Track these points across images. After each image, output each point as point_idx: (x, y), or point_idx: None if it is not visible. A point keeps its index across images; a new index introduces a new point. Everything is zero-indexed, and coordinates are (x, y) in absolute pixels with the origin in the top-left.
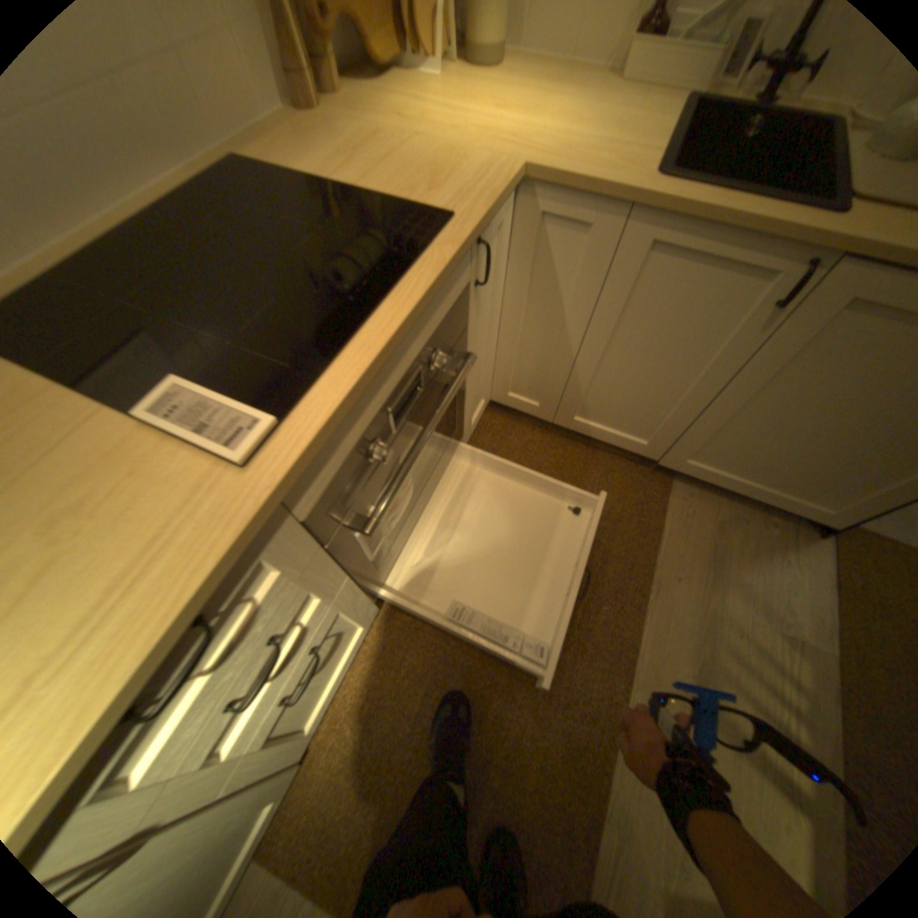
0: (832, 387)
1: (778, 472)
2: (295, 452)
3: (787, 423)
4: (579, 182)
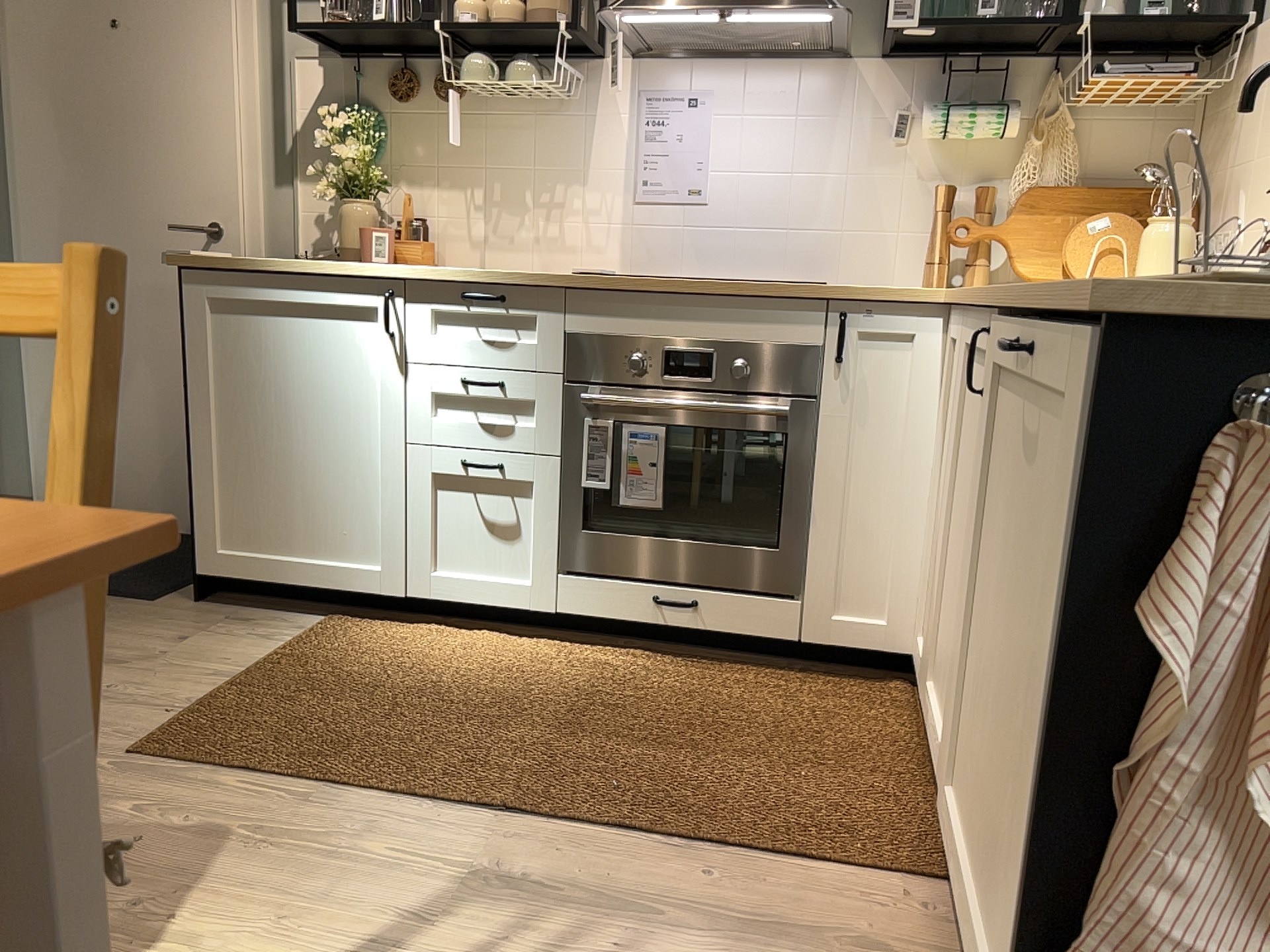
0: (1007, 549)
1: (990, 830)
2: (585, 277)
3: (994, 655)
4: (955, 305)
